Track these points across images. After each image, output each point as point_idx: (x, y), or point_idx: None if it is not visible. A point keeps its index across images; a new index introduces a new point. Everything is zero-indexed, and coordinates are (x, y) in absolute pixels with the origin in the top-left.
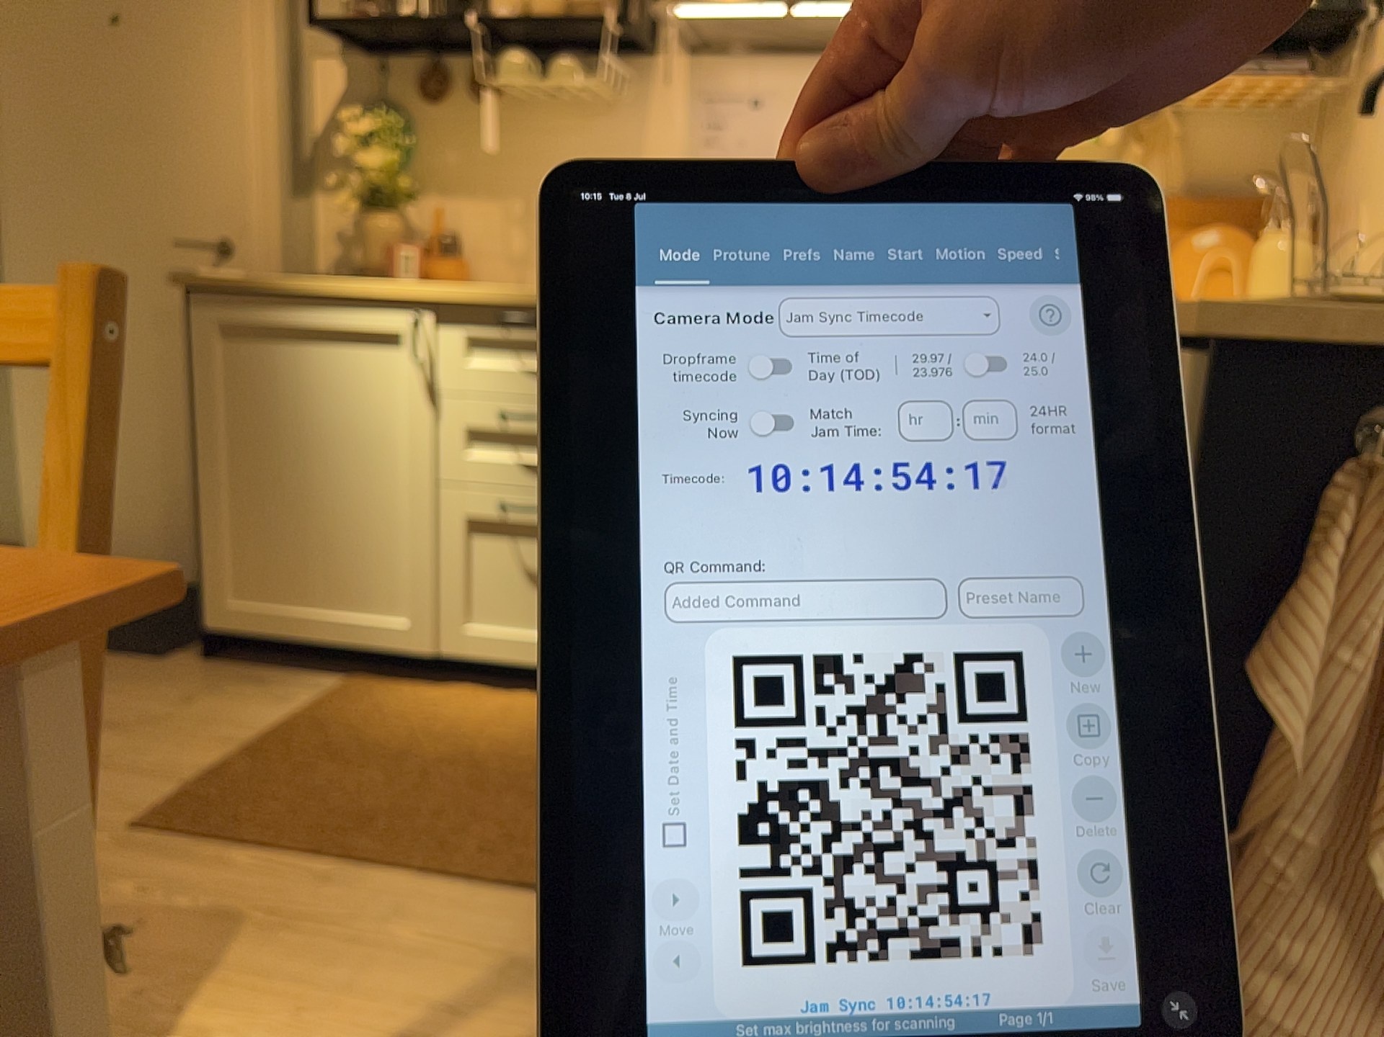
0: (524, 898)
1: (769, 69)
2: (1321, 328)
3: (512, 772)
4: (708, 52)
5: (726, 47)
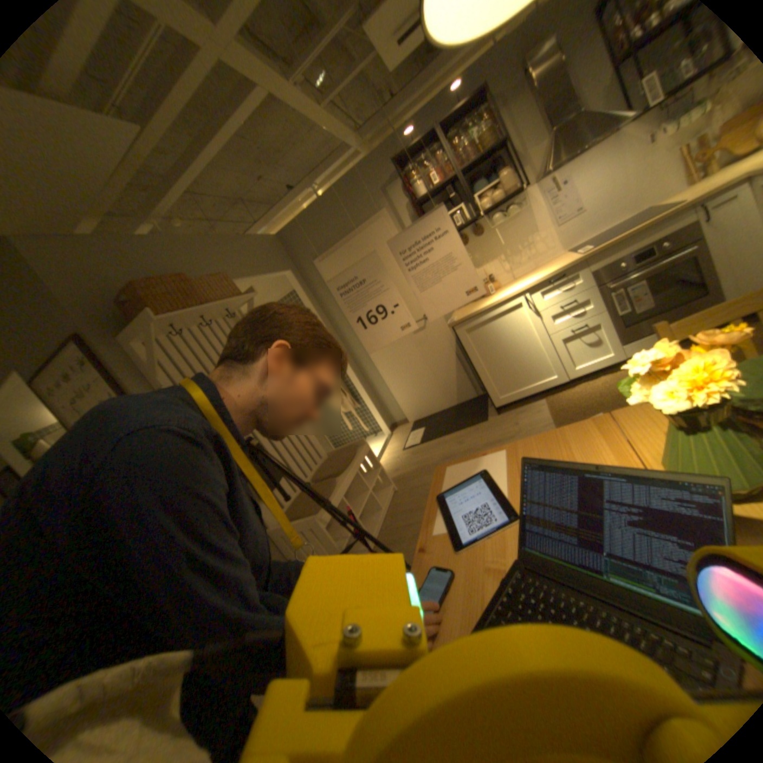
0: None
1: (566, 169)
2: None
3: None
4: (544, 177)
5: (549, 172)
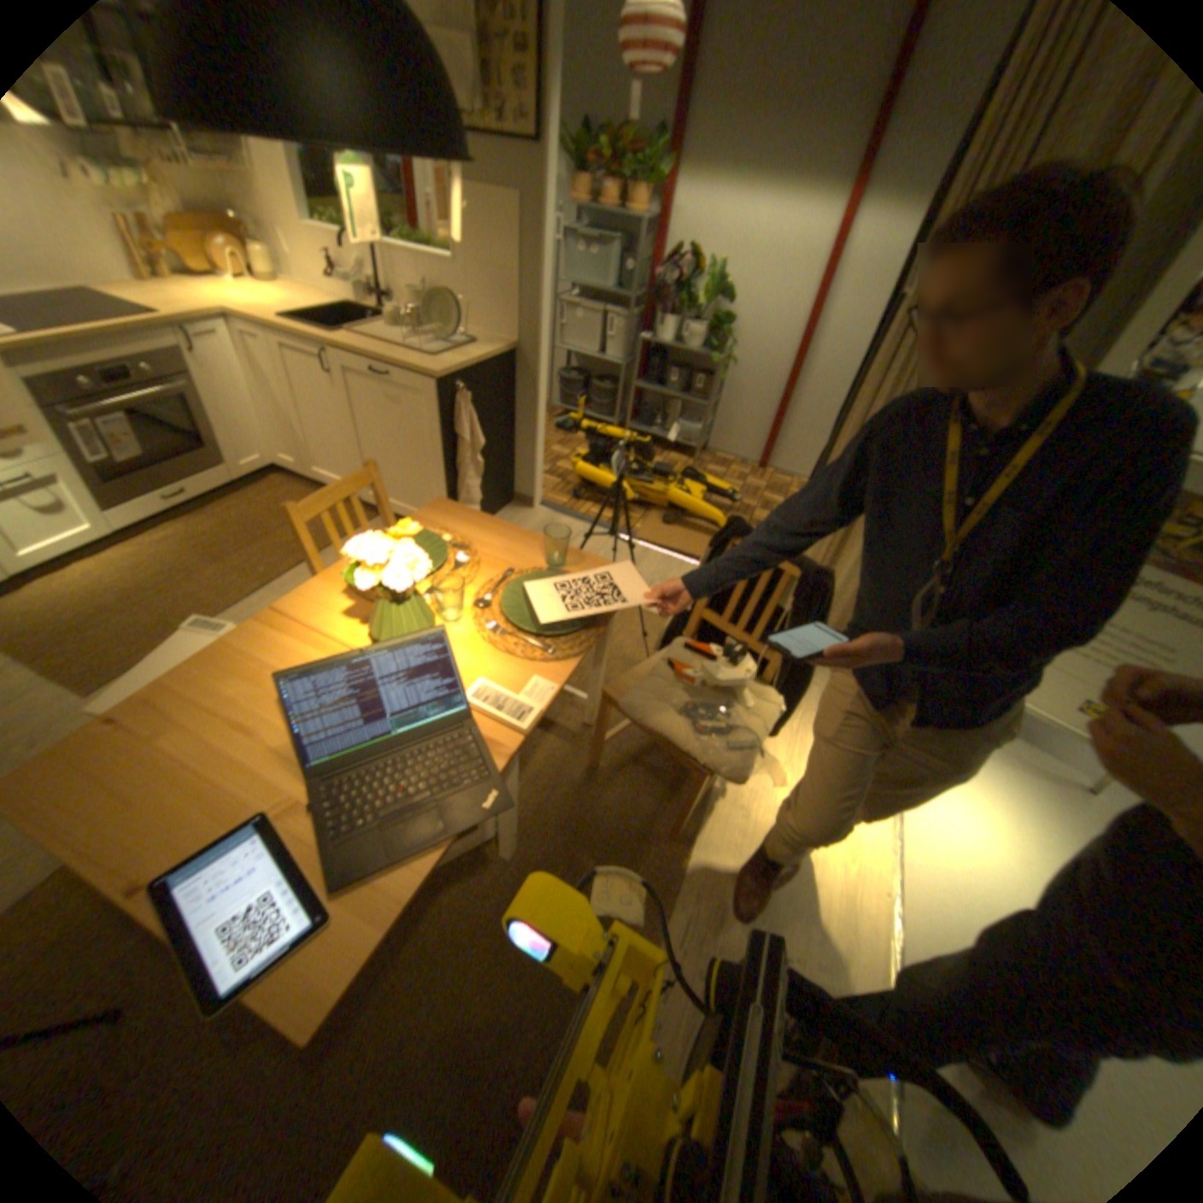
0: (256, 591)
1: None
2: (446, 369)
3: (159, 580)
4: None
5: None
